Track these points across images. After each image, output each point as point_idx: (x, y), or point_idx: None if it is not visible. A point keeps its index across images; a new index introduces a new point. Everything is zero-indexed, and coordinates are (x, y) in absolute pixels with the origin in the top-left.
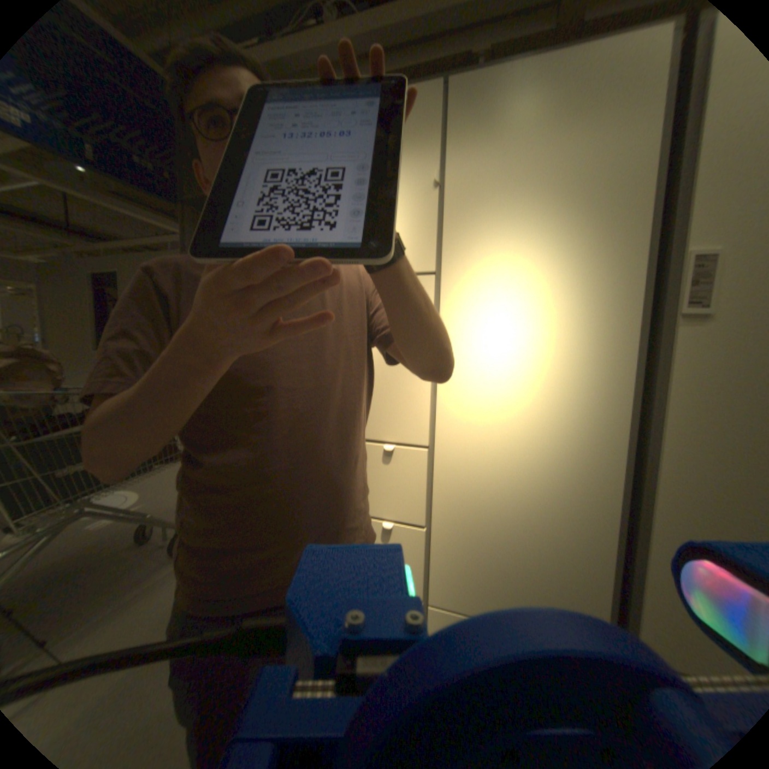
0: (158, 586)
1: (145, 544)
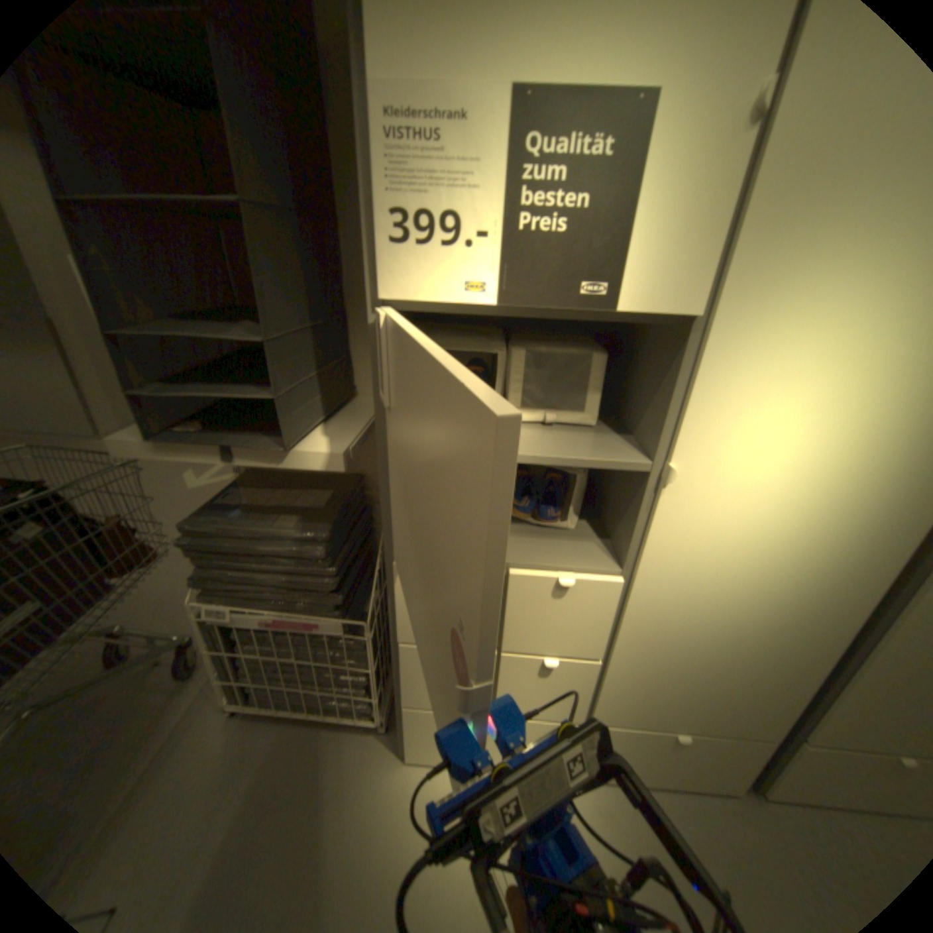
0: (183, 730)
1: (125, 661)
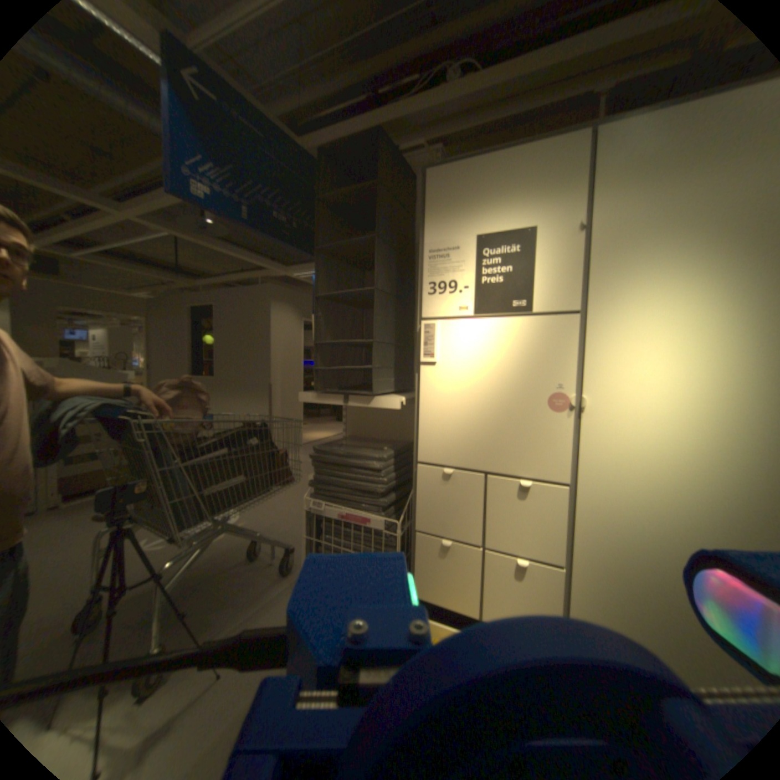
0: (275, 603)
1: (254, 560)
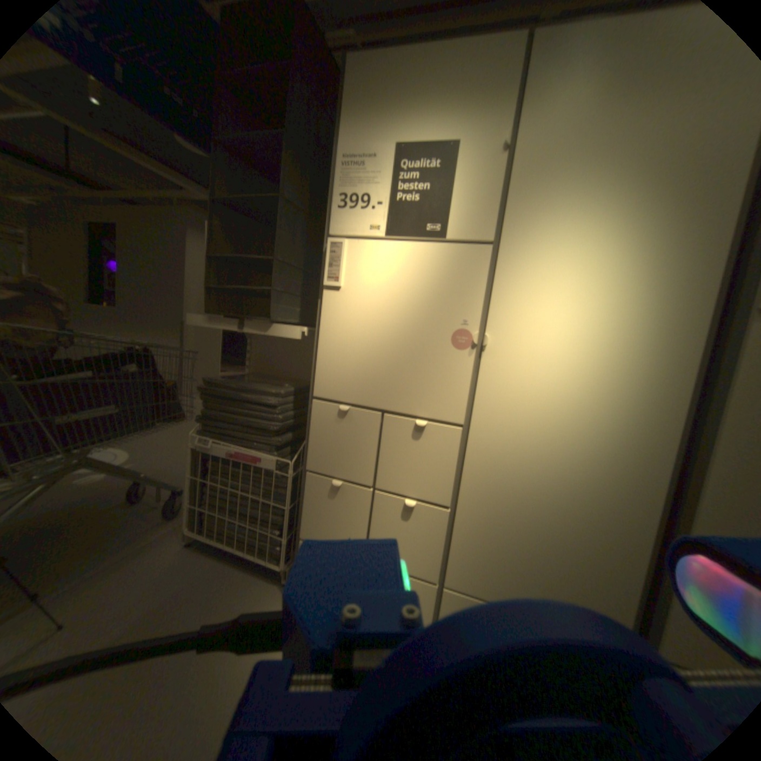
0: (153, 548)
1: (137, 504)
